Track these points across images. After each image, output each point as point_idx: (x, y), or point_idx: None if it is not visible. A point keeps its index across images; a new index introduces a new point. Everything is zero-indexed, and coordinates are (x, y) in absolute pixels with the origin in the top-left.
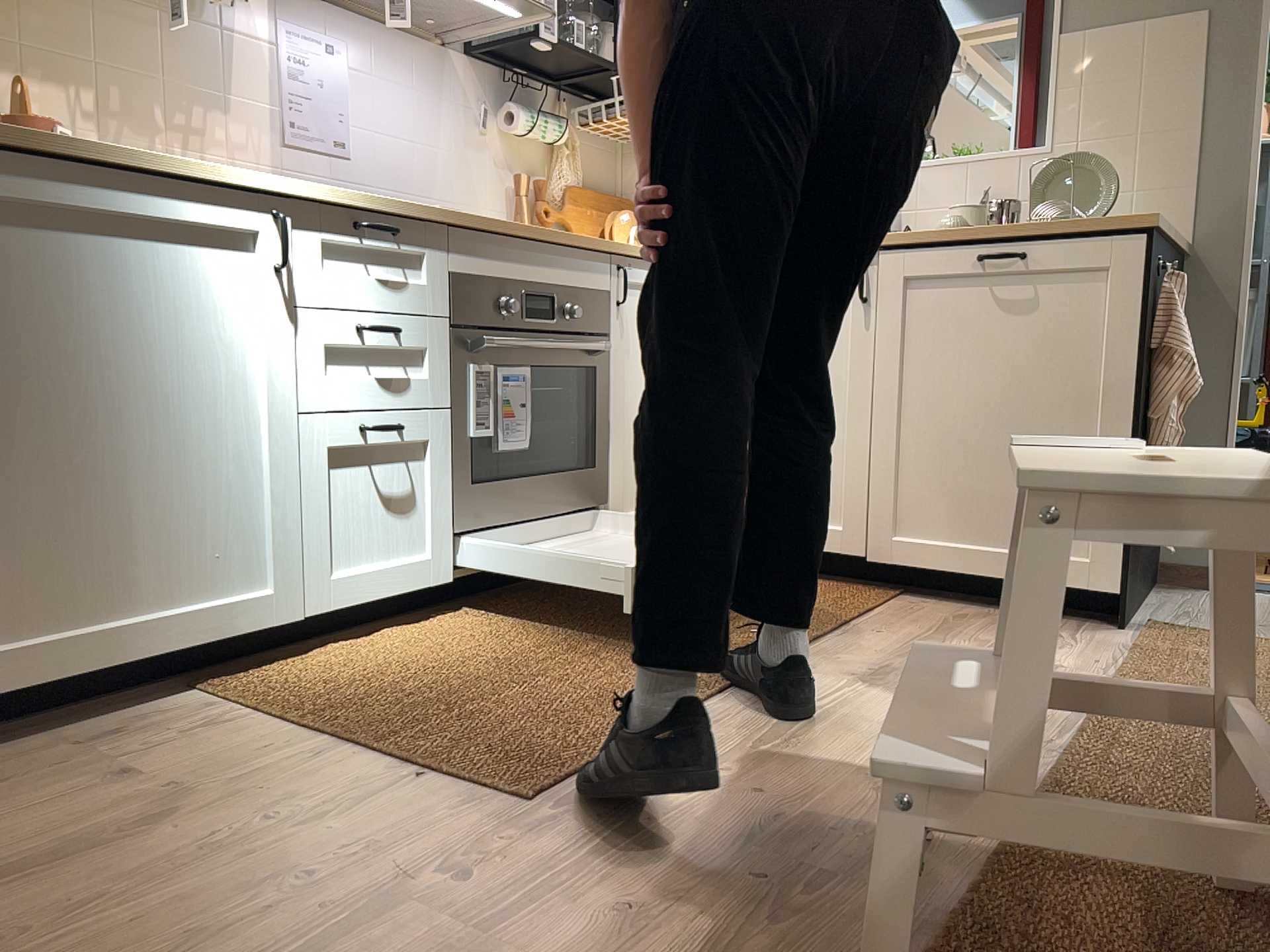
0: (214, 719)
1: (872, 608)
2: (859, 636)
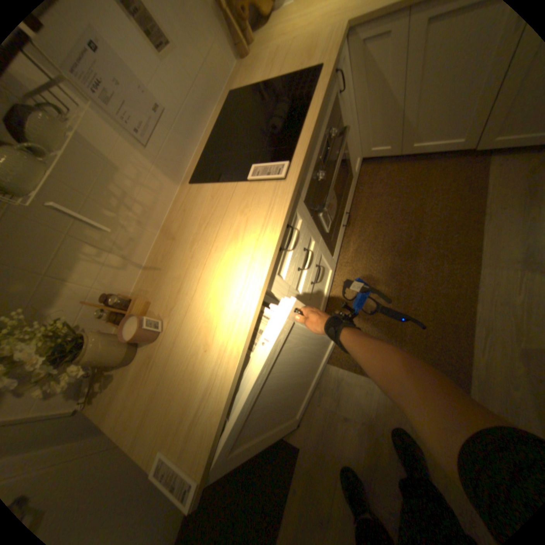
0: (340, 383)
1: (491, 187)
2: (503, 224)
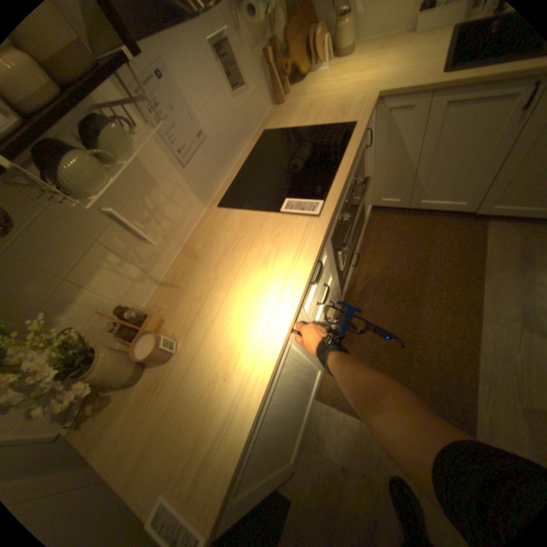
0: (341, 428)
1: (489, 248)
2: (501, 283)
